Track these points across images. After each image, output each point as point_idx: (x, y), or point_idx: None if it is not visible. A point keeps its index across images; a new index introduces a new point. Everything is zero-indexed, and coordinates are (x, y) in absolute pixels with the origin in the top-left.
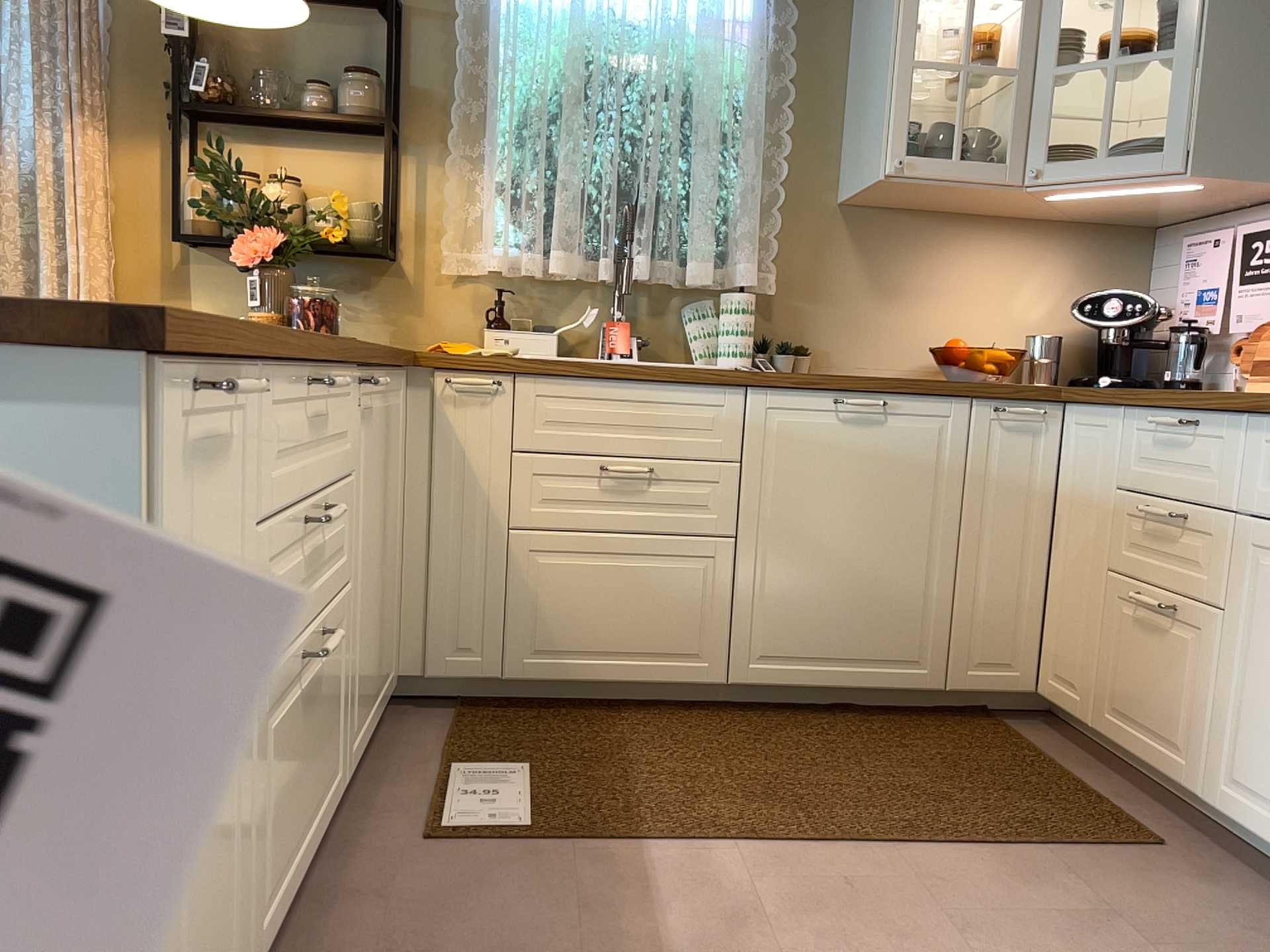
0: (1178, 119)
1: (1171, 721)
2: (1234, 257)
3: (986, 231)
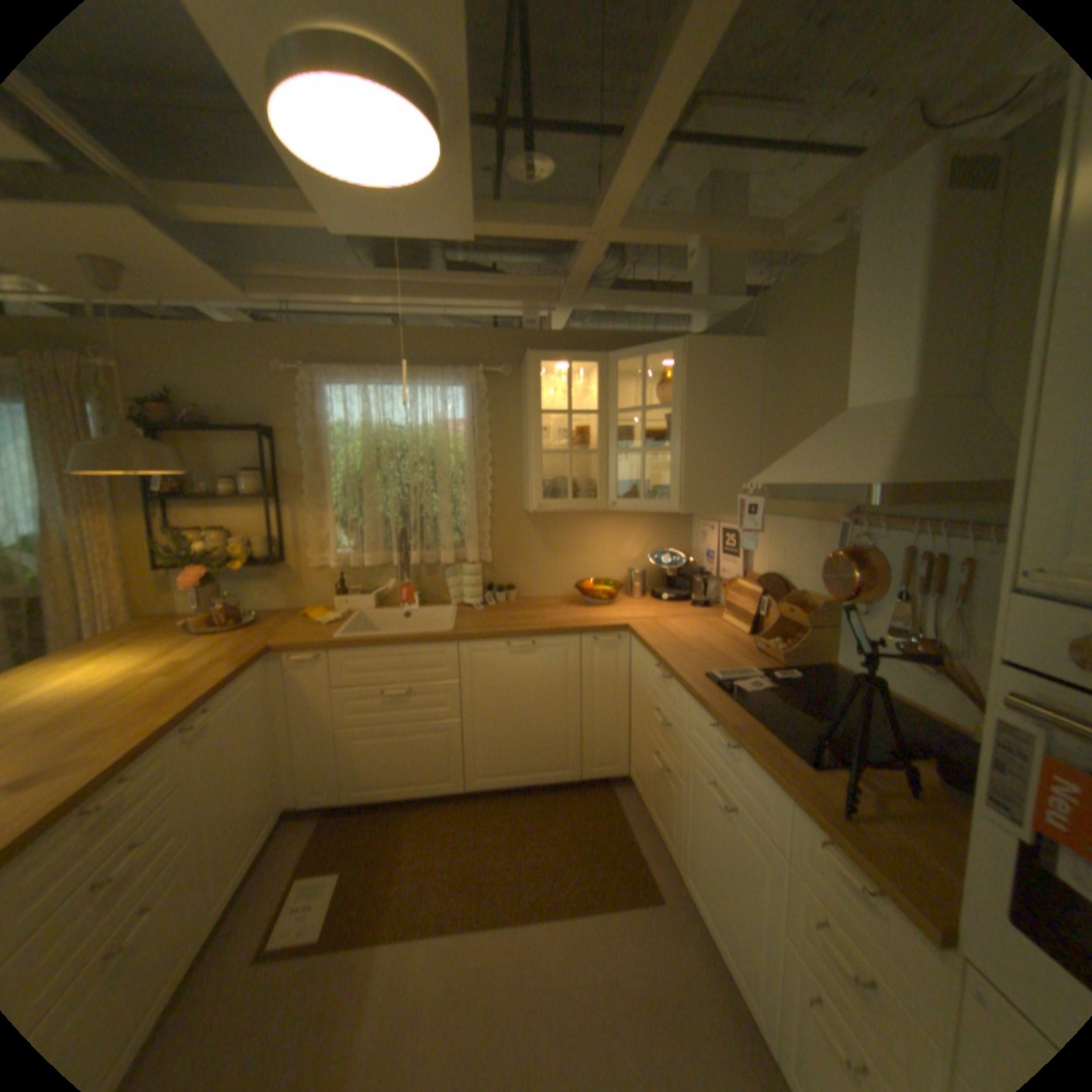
0: (674, 484)
1: (670, 827)
2: (718, 538)
3: (603, 516)
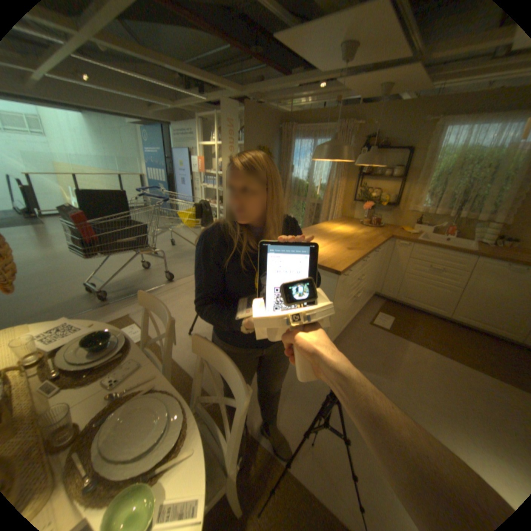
0: None
1: None
2: None
3: None
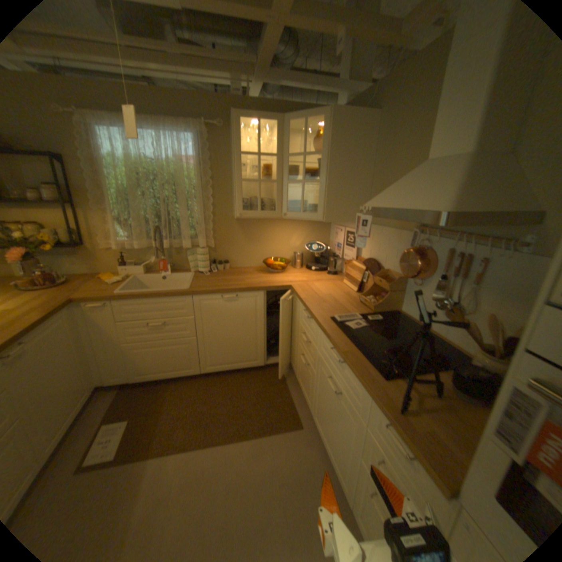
0: (321, 203)
1: (308, 392)
2: (344, 236)
3: (280, 221)
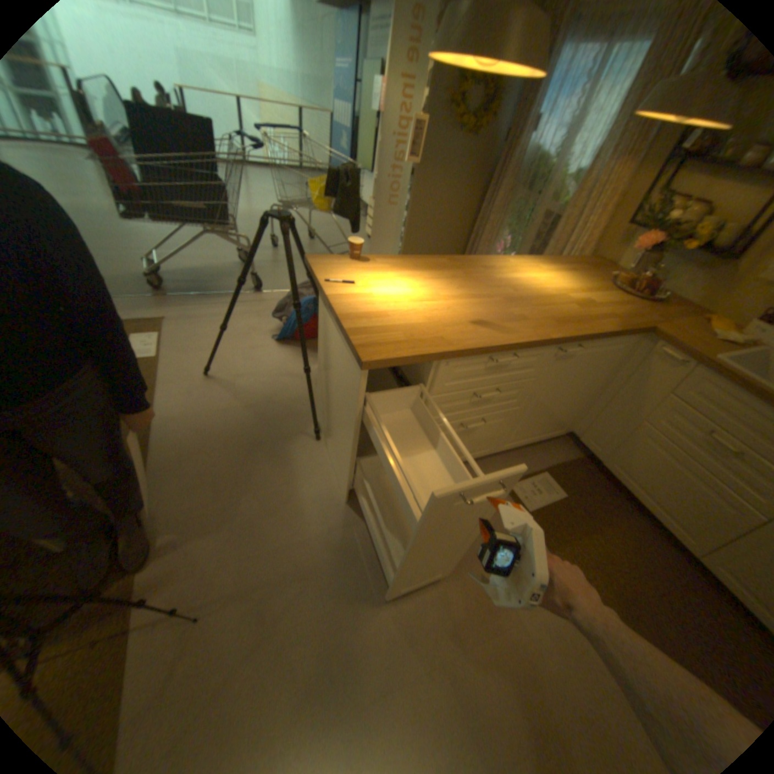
0: None
1: None
2: None
3: None
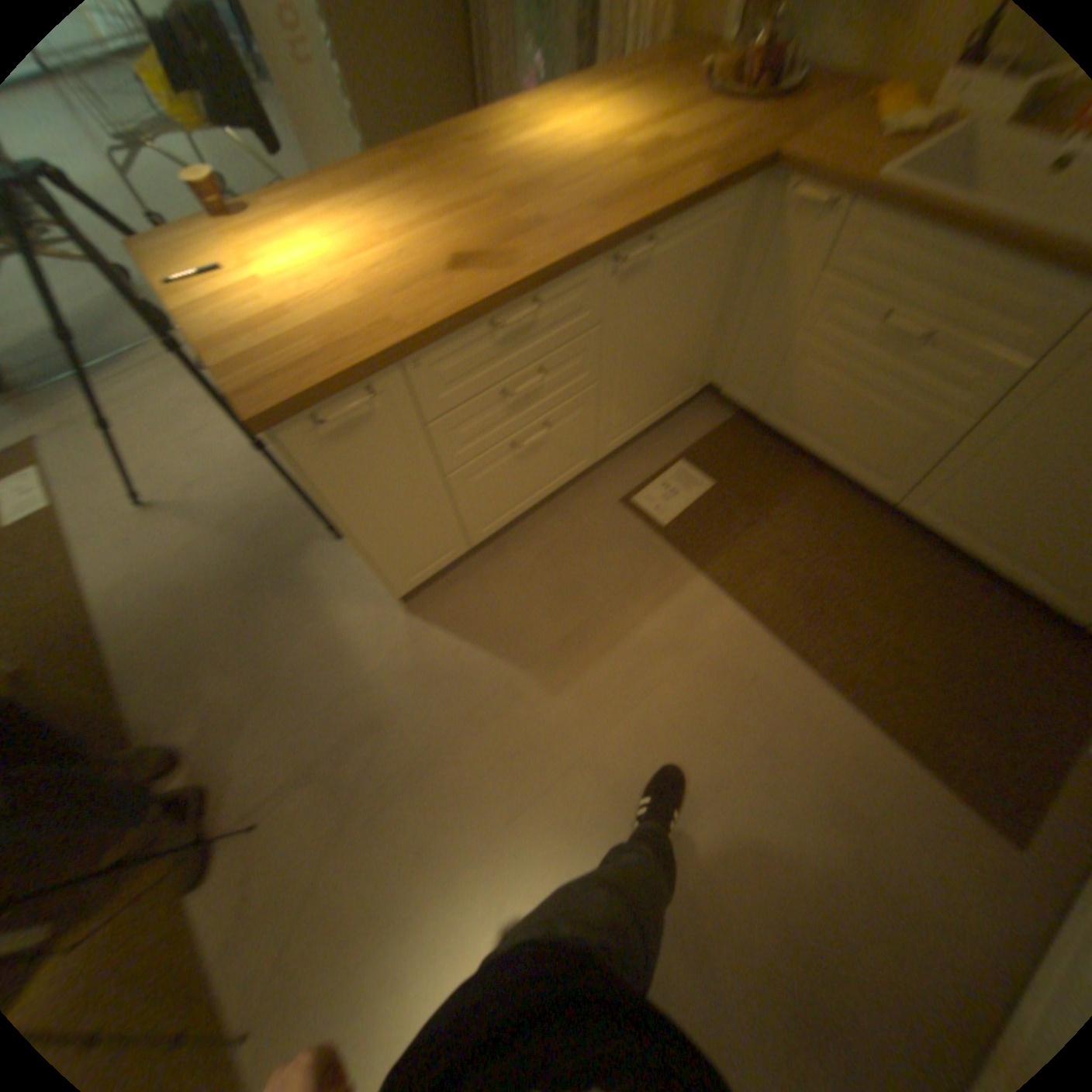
0: None
1: None
2: None
3: None
